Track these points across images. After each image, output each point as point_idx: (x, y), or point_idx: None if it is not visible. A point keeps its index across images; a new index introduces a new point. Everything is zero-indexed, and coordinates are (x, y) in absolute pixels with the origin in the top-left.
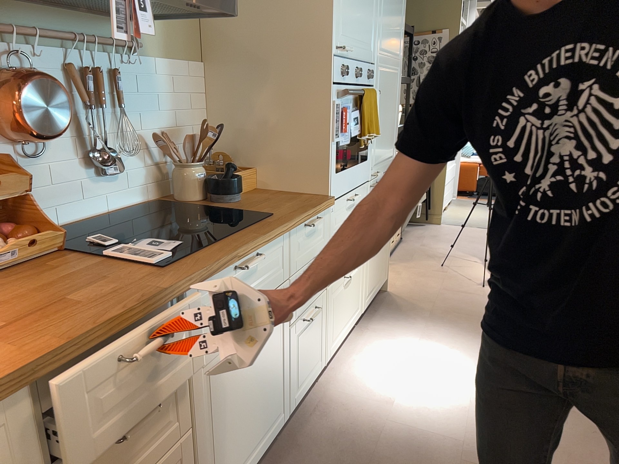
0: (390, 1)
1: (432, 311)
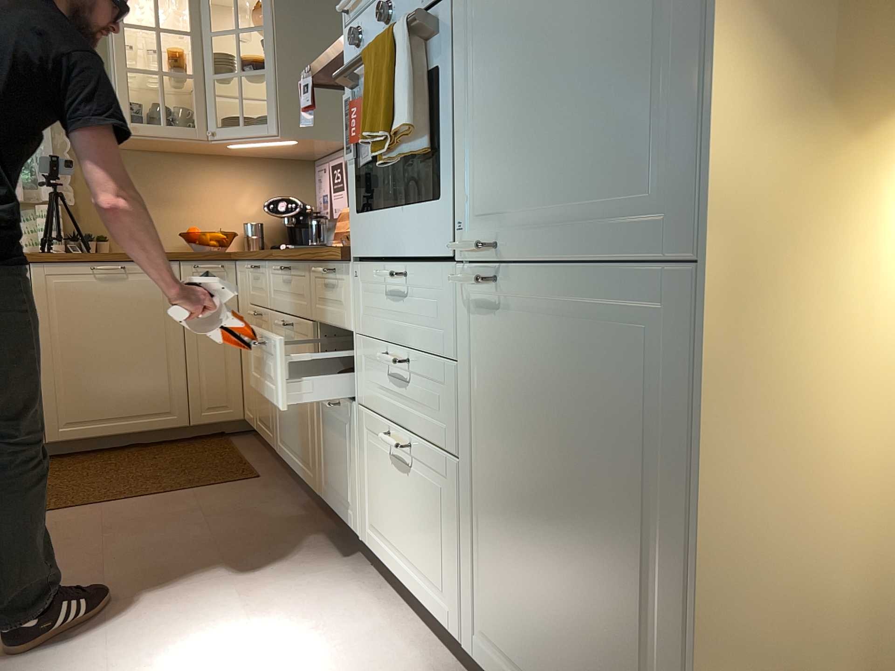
0: None
1: None
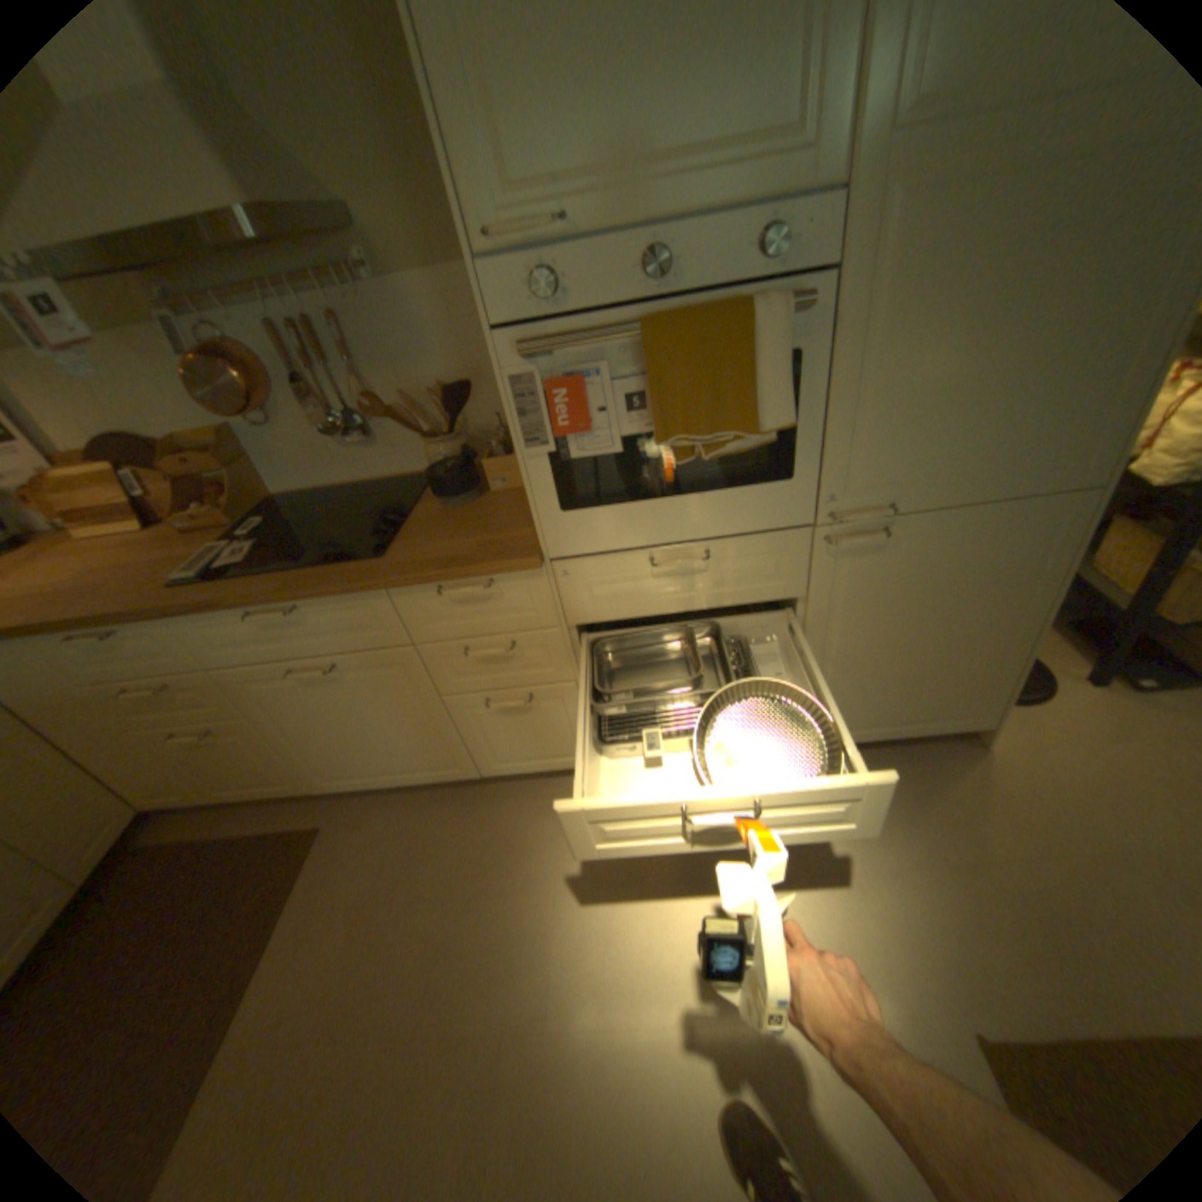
0: None
1: (989, 867)
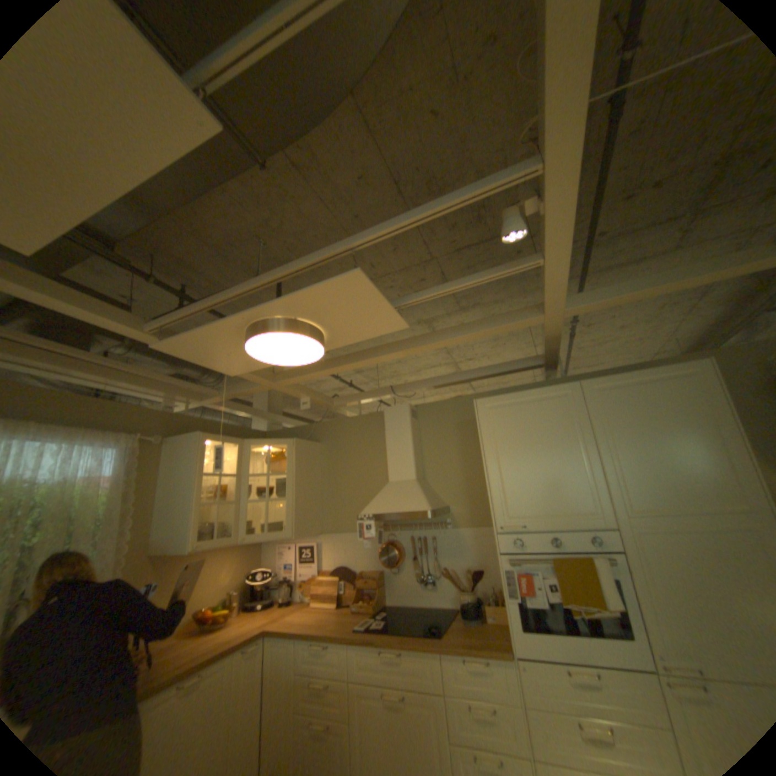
0: (647, 458)
1: None
